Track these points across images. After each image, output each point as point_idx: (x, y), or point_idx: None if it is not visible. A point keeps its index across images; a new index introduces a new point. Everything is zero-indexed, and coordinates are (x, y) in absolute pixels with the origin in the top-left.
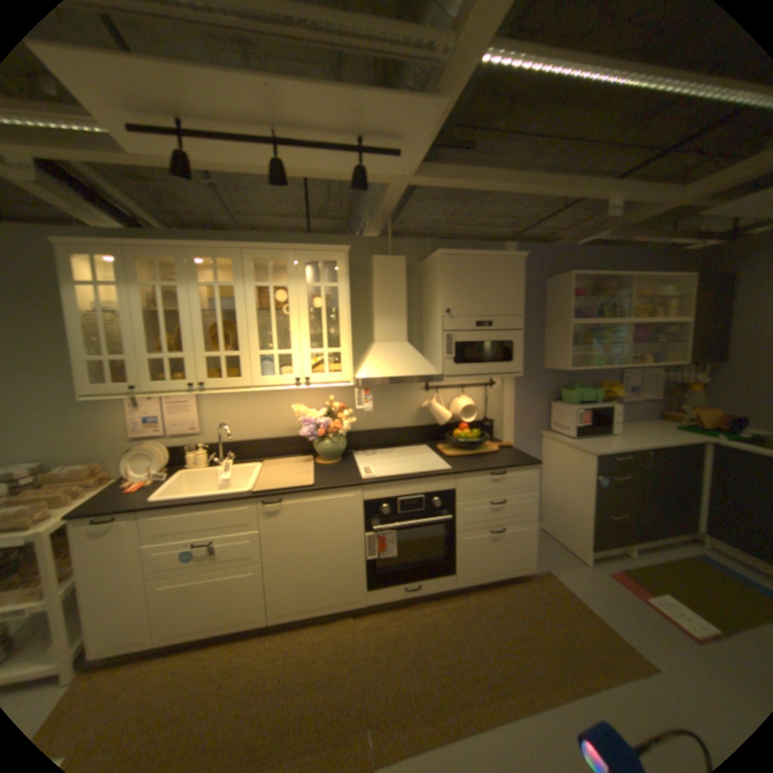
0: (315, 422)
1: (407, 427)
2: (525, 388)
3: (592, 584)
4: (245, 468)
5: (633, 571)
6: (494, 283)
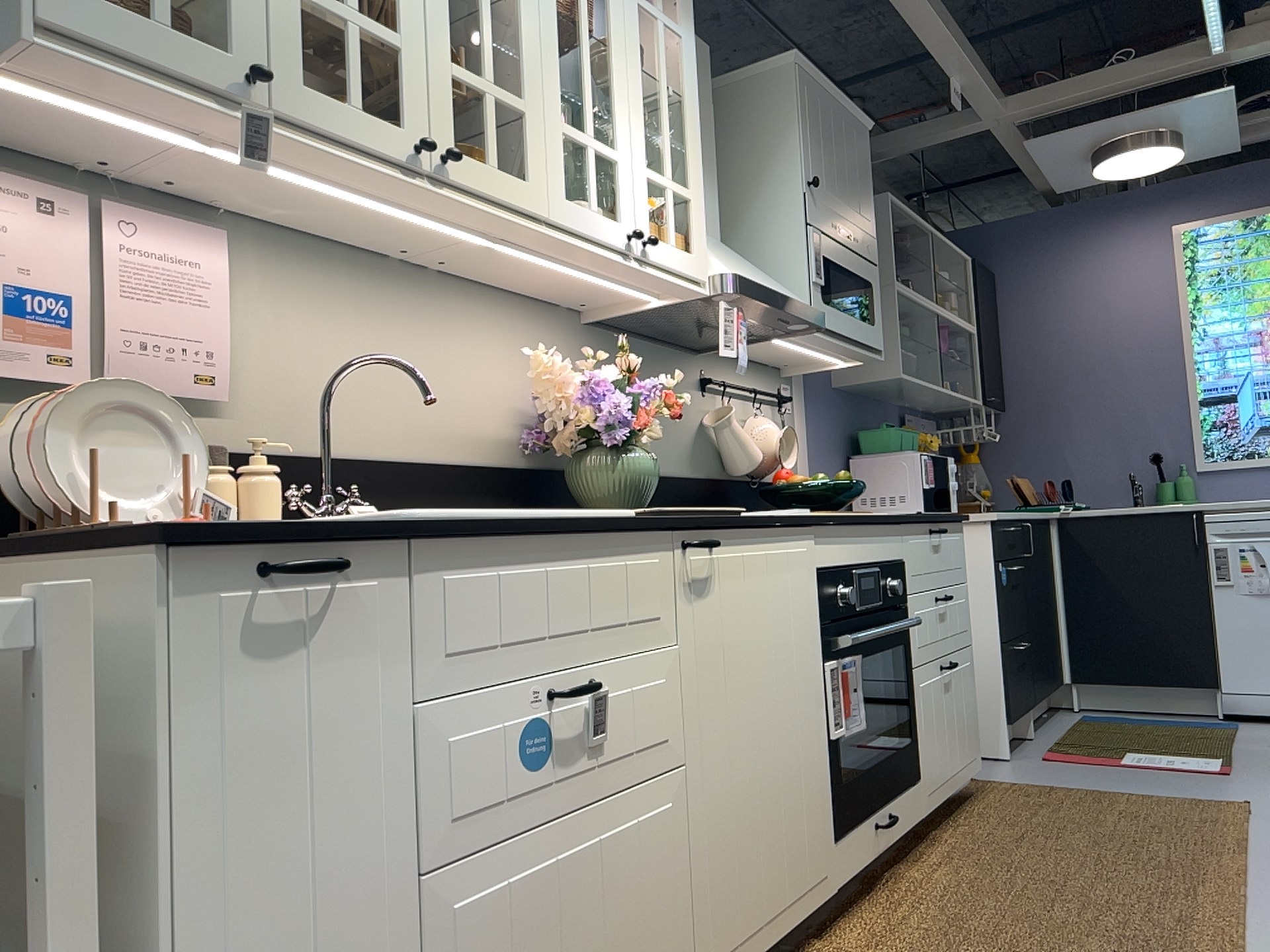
0: (590, 397)
1: (685, 475)
2: (820, 422)
3: (1040, 770)
4: None
5: (1052, 745)
6: (850, 158)
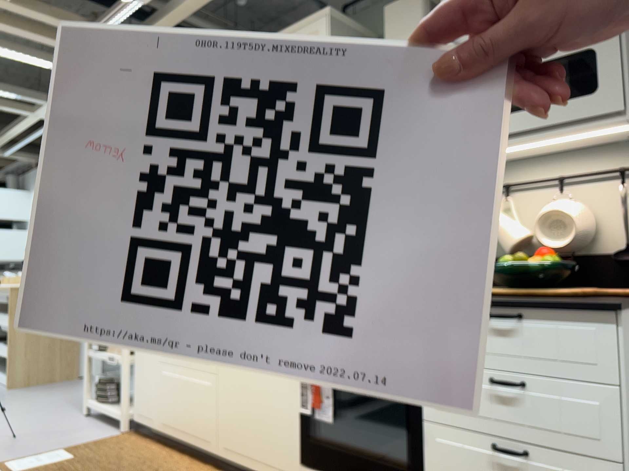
0: None
1: None
2: None
3: None
4: None
5: None
6: None
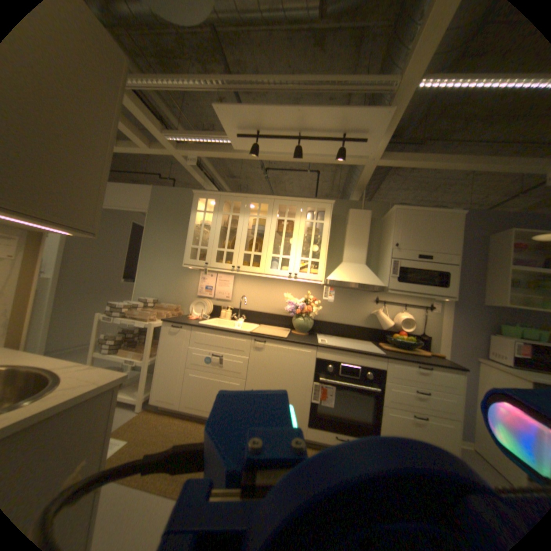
0: (296, 305)
1: (359, 326)
2: (465, 318)
3: None
4: (250, 325)
5: None
6: (437, 229)
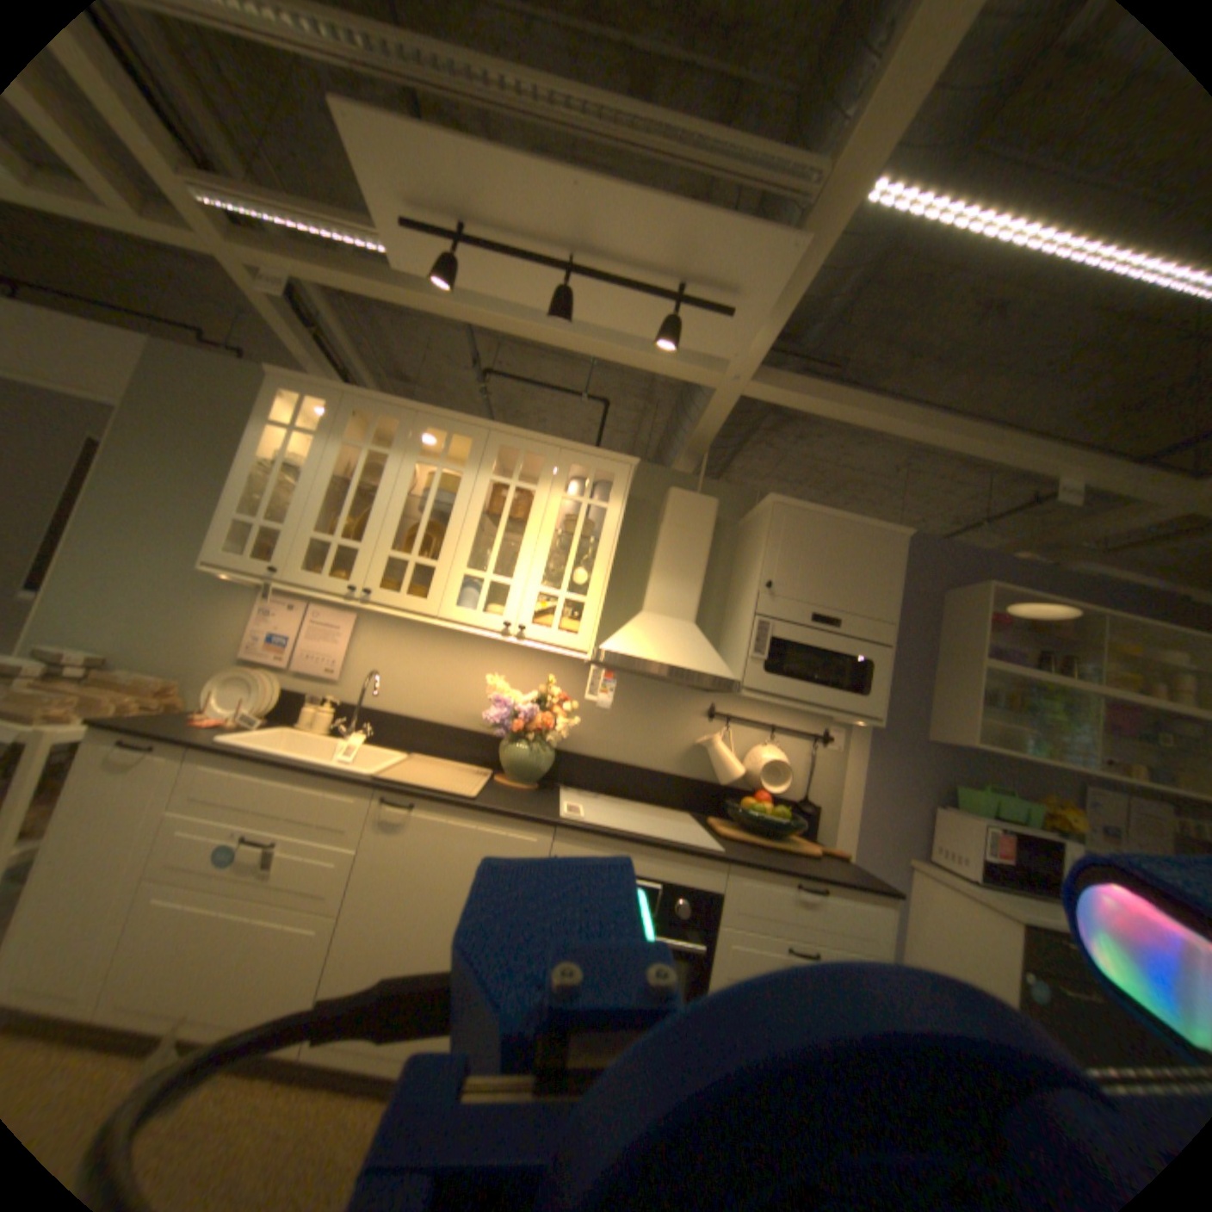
0: (514, 709)
1: (664, 772)
2: (889, 766)
3: None
4: (380, 755)
5: None
6: (852, 561)
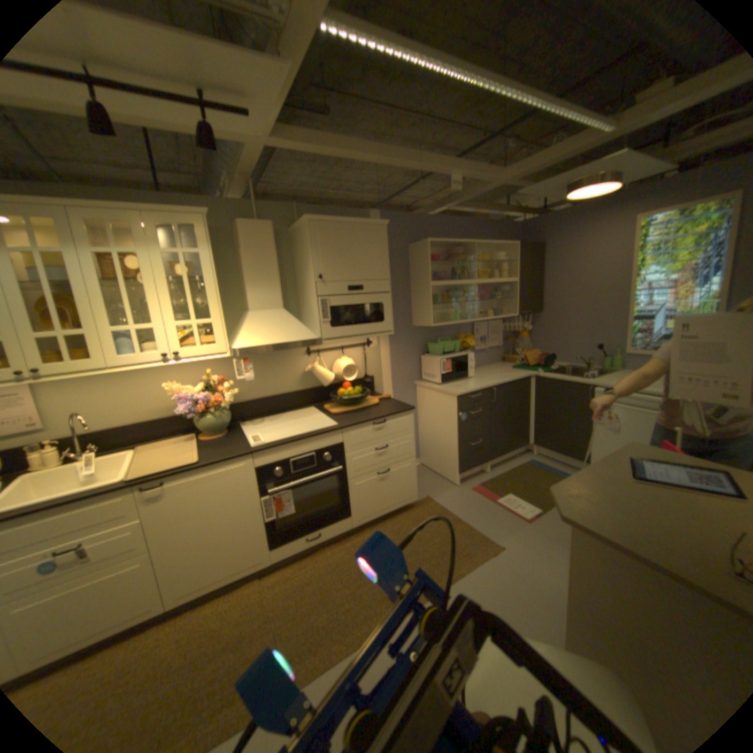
0: (193, 398)
1: (294, 392)
2: (398, 345)
3: (459, 499)
4: (113, 459)
5: (487, 482)
6: (362, 249)
